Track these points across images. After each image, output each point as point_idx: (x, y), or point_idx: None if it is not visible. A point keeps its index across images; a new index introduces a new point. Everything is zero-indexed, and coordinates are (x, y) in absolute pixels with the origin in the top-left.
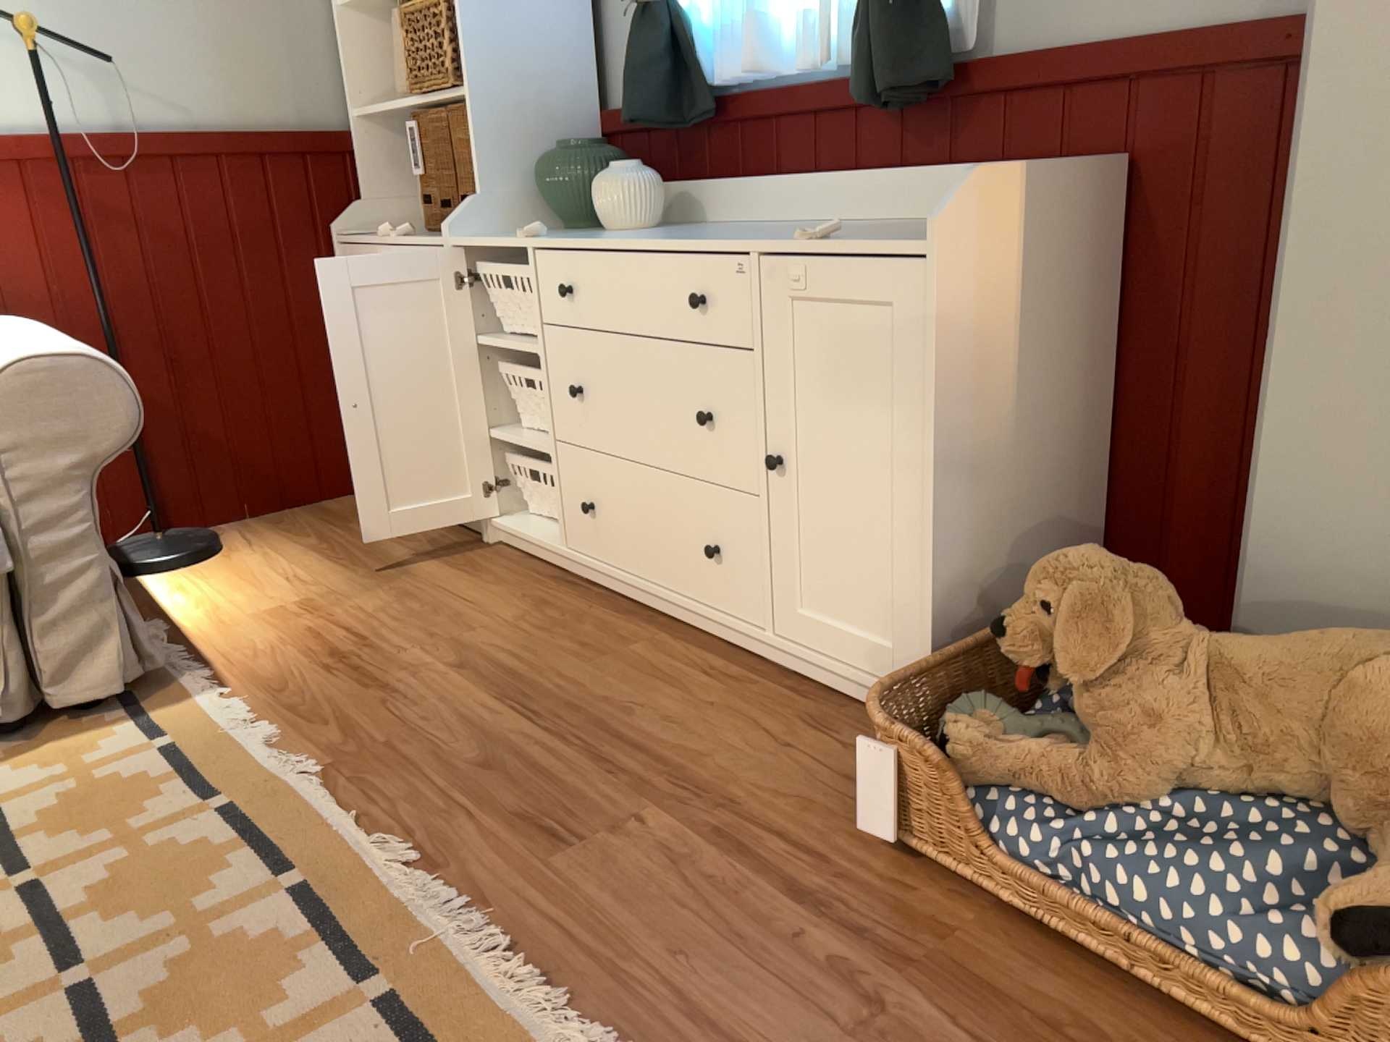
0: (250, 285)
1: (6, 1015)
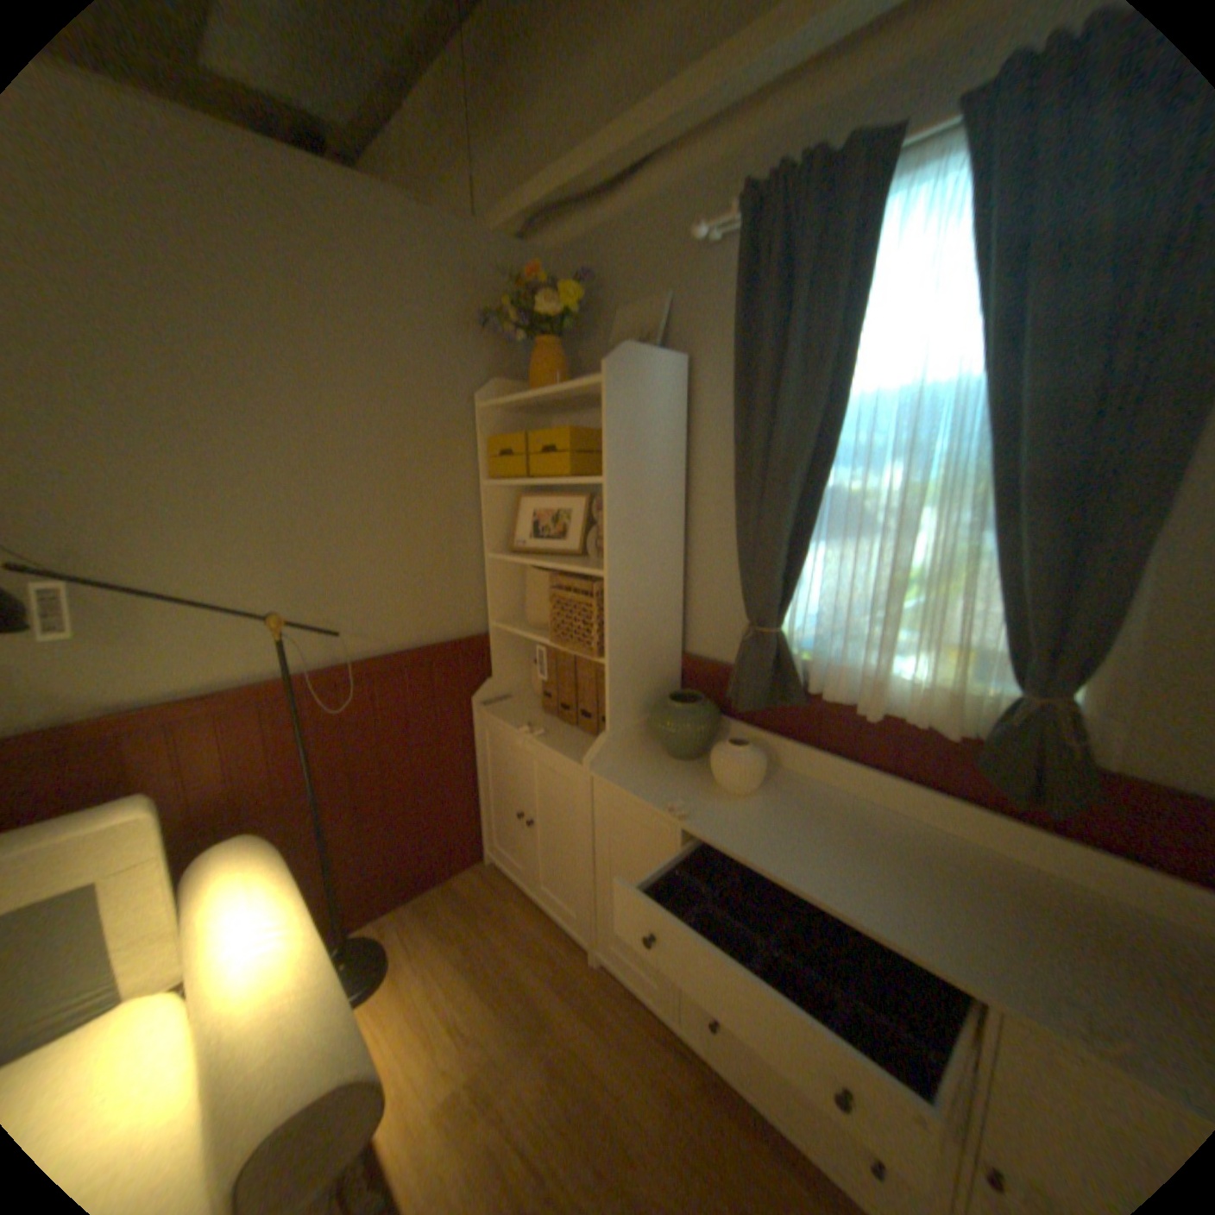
0: (414, 745)
1: None
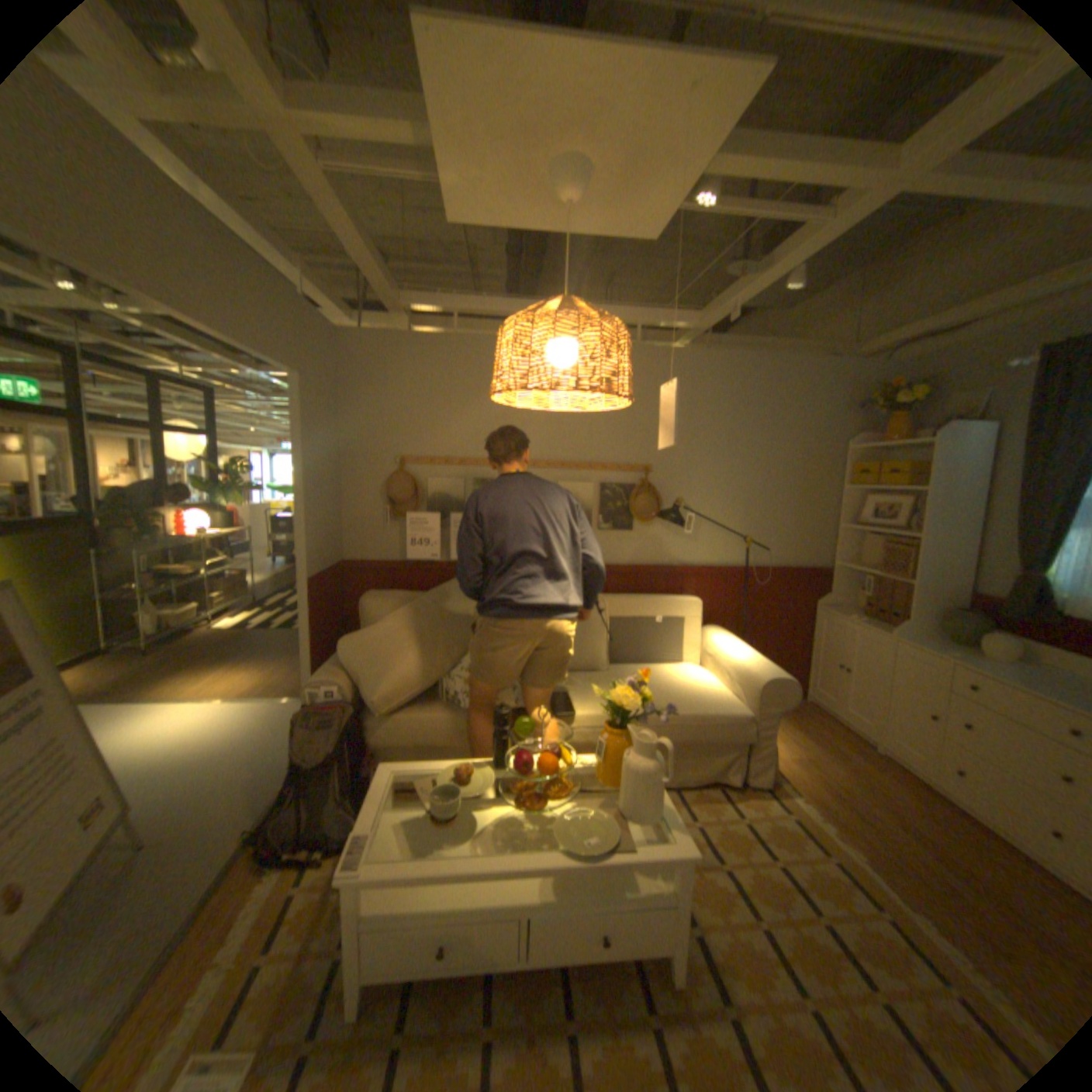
0: (782, 617)
1: (809, 926)
